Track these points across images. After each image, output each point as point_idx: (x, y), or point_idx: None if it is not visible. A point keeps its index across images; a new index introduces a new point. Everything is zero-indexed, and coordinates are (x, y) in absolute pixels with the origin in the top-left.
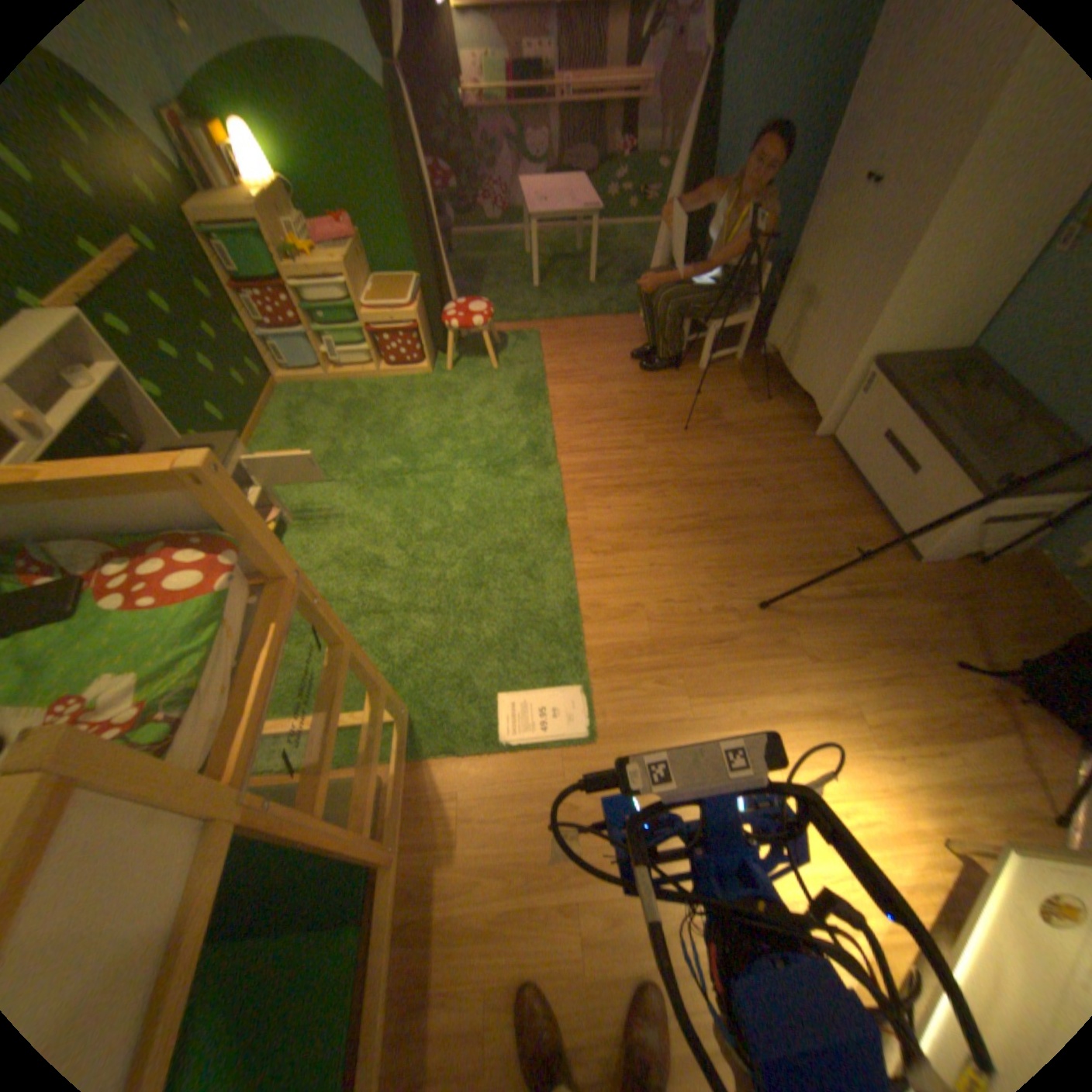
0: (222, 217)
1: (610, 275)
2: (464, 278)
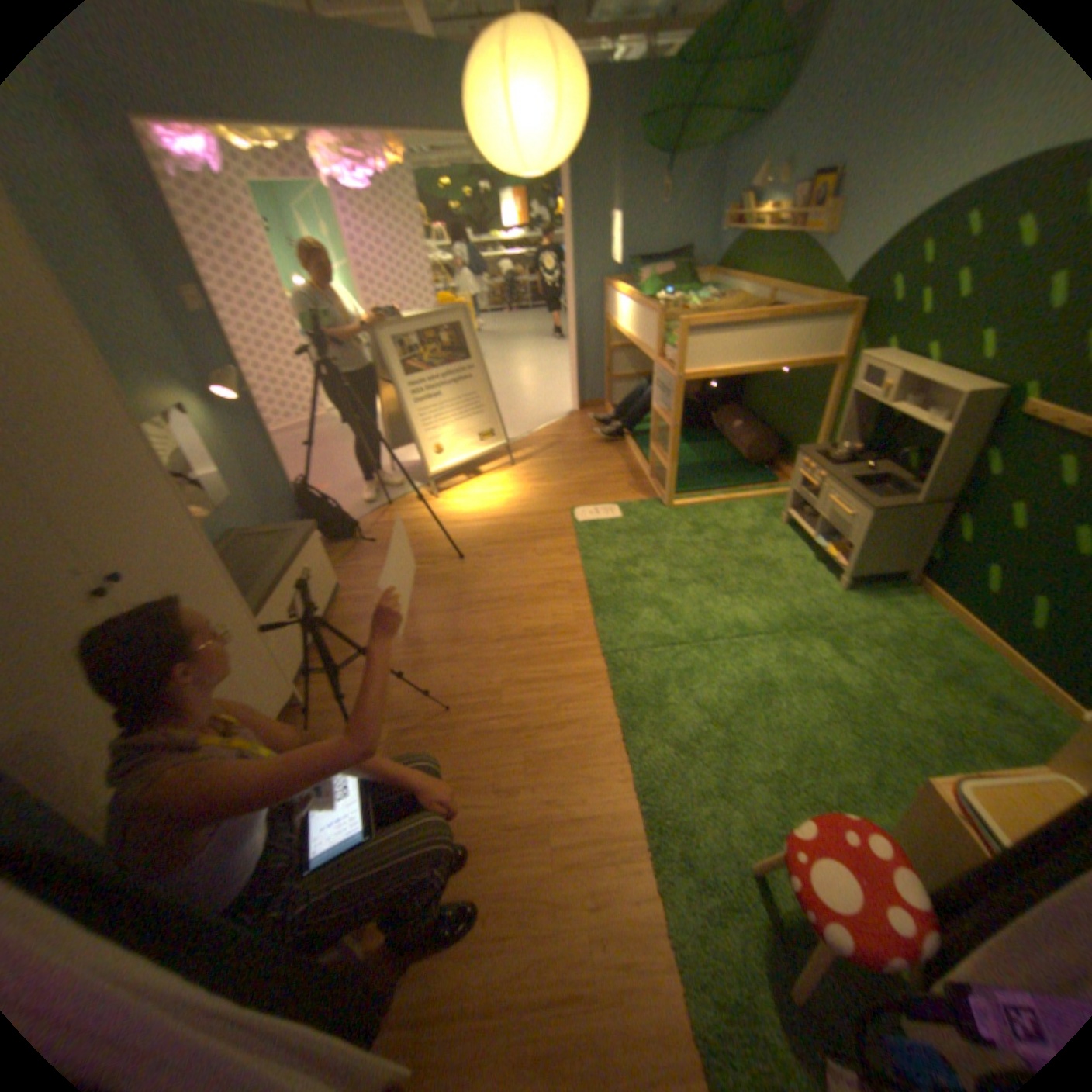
0: None
1: None
2: None
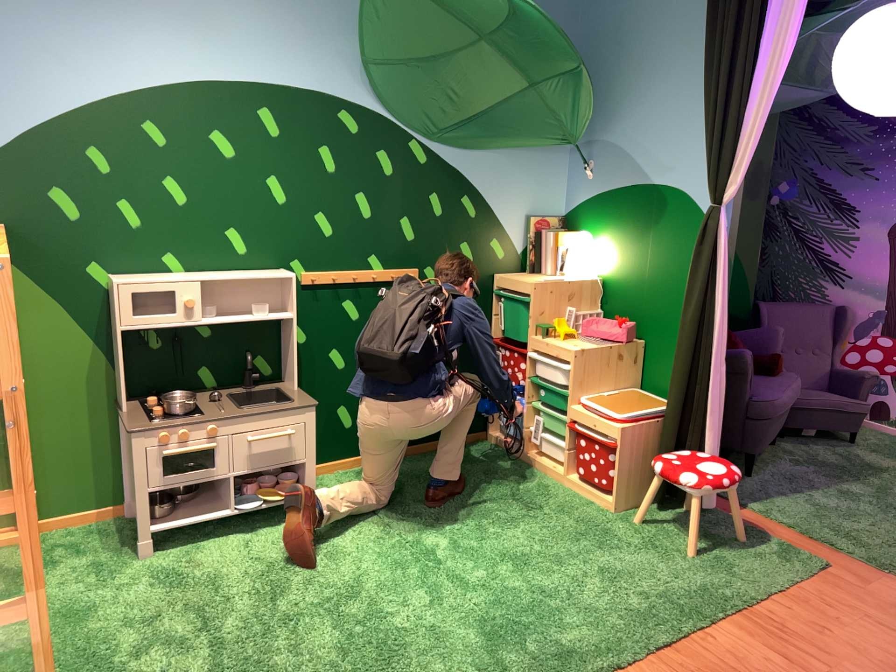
0: (512, 287)
1: None
2: (816, 465)
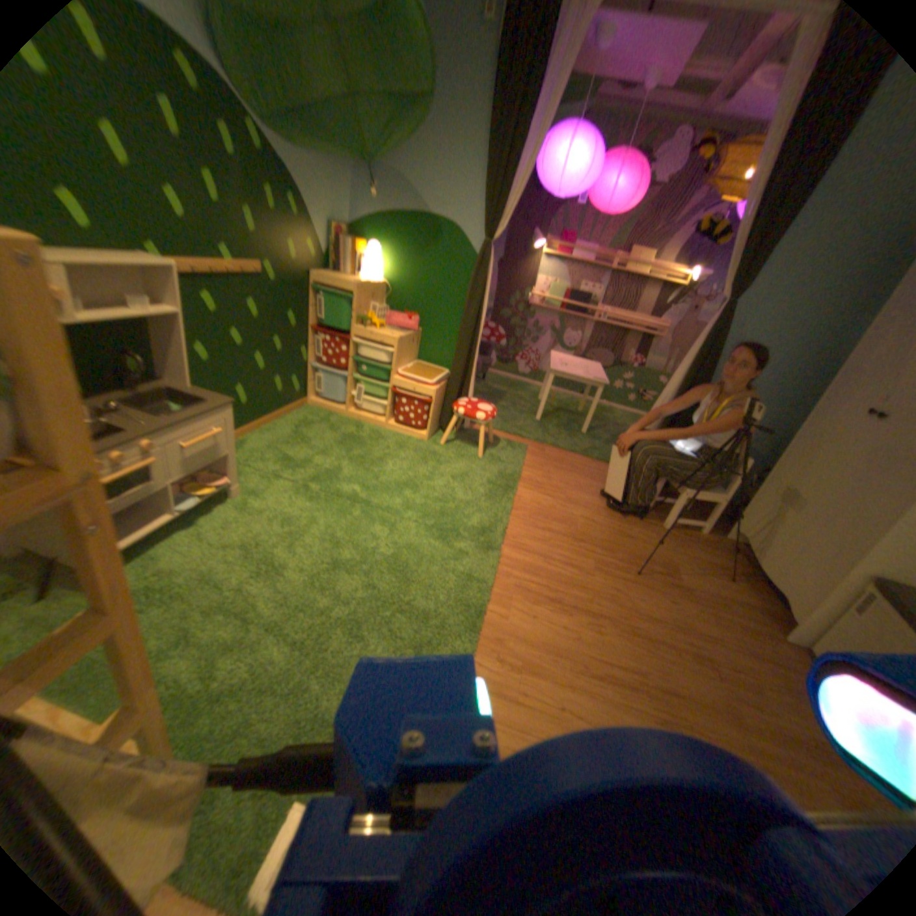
0: (331, 284)
1: (597, 433)
2: (483, 396)
